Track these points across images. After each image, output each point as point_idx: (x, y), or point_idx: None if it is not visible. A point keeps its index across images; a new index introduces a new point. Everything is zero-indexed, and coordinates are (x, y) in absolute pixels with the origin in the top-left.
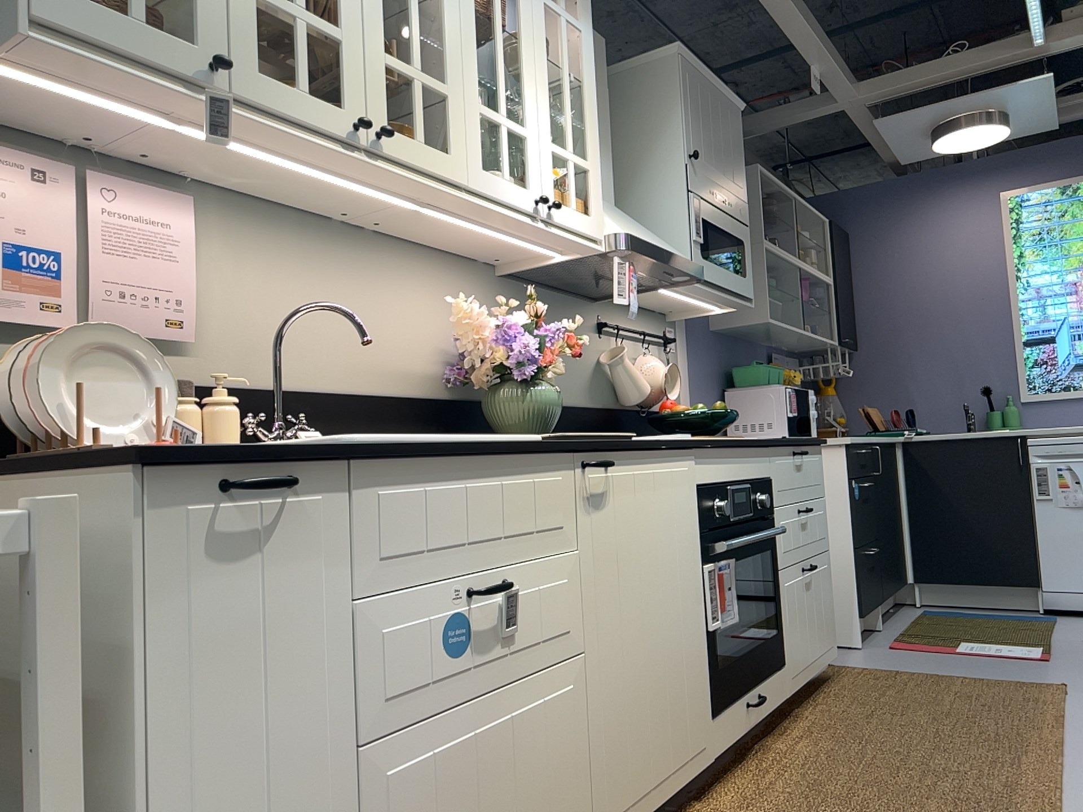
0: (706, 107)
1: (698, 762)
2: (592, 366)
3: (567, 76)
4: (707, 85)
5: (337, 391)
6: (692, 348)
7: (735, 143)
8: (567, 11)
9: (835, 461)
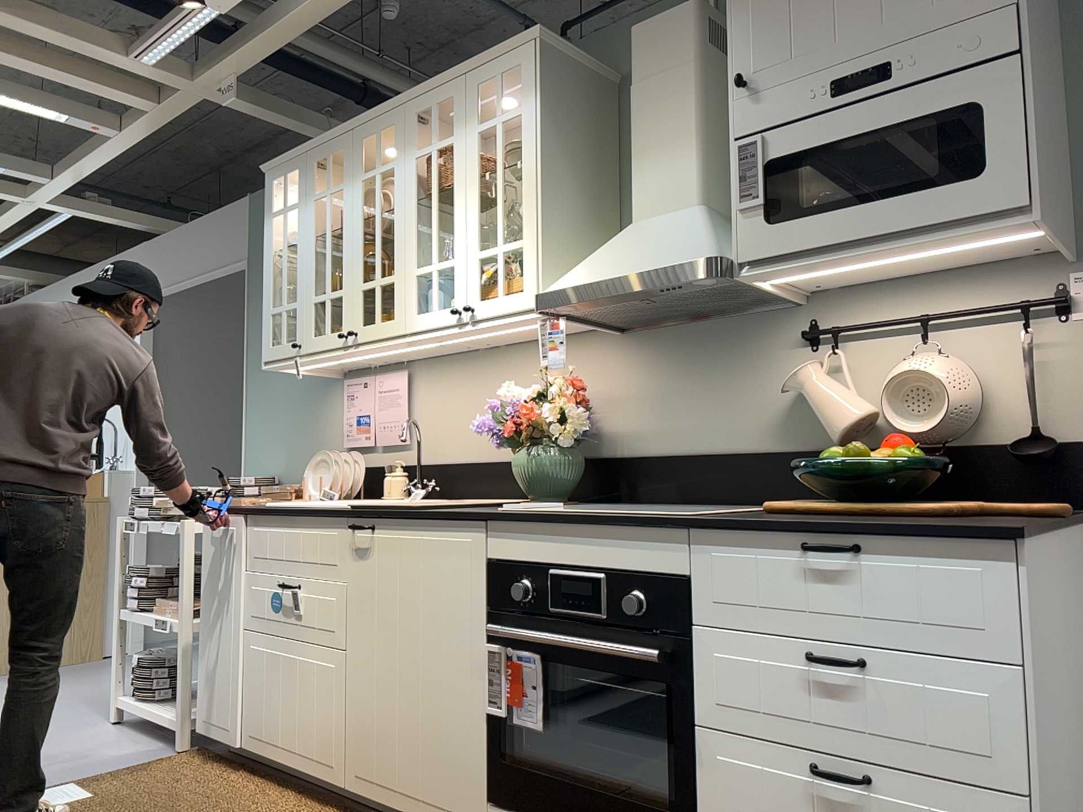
0: None
1: None
2: (781, 395)
3: (498, 175)
4: None
5: (476, 460)
6: None
7: None
8: (501, 113)
9: None
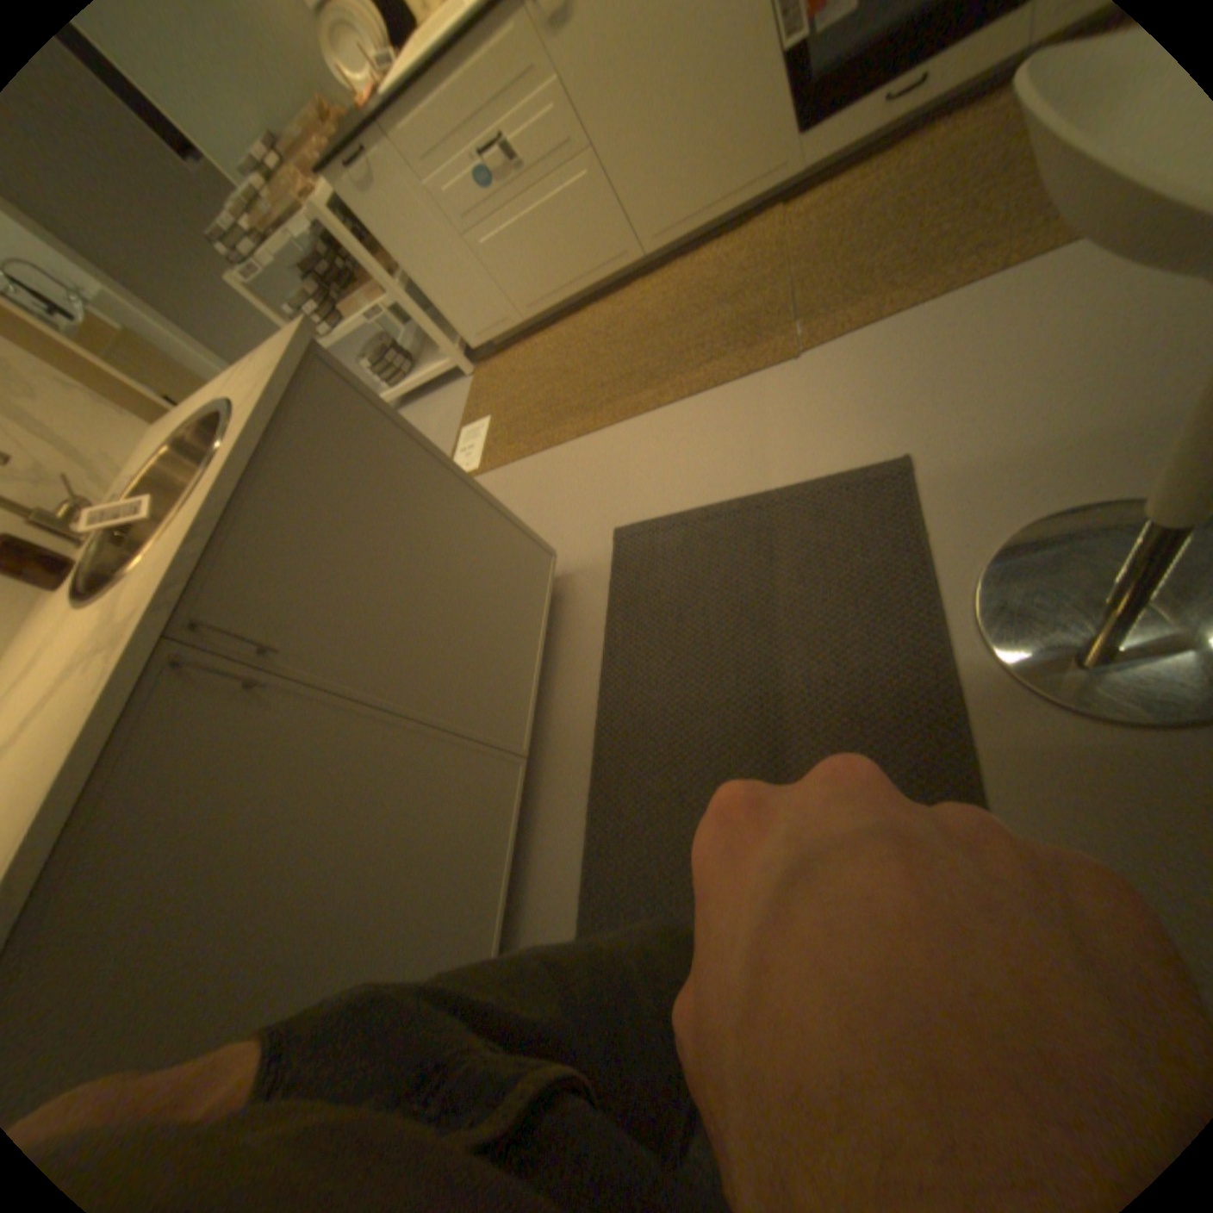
0: None
1: (773, 175)
2: None
3: None
4: None
5: None
6: None
7: None
8: None
9: None
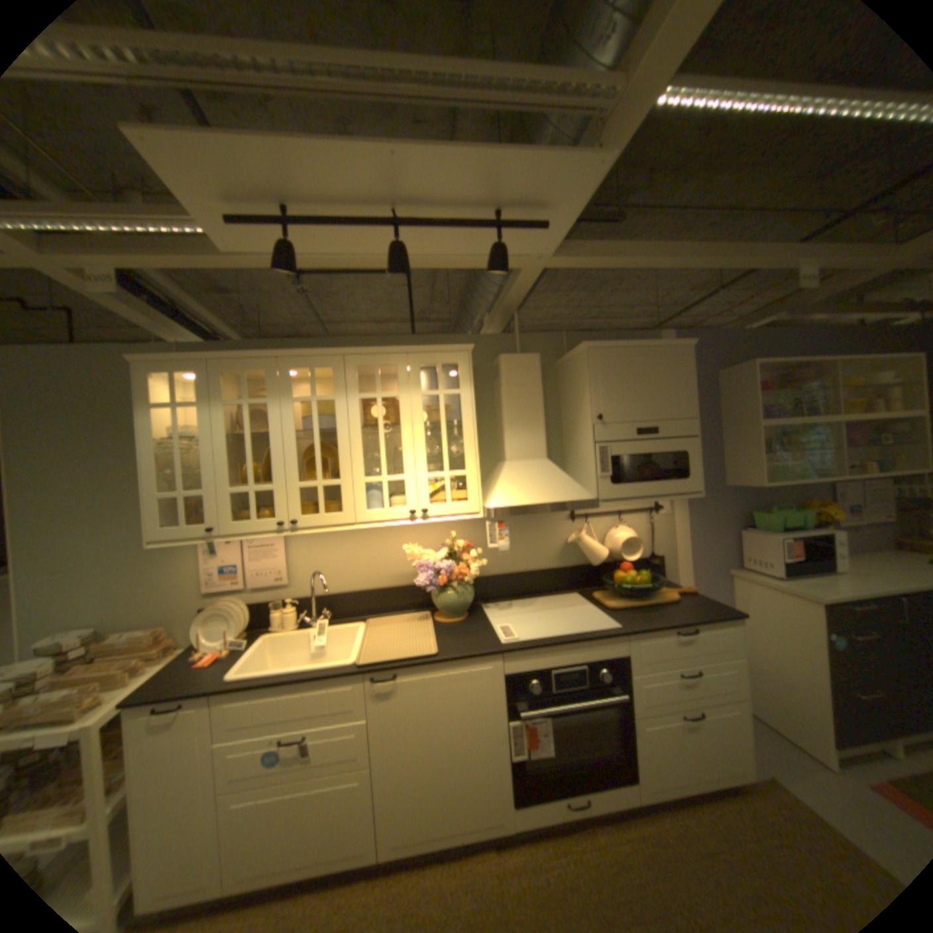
0: (626, 370)
1: (492, 833)
2: (559, 543)
3: (443, 428)
4: (630, 351)
5: (360, 589)
6: (693, 505)
7: (675, 378)
8: (444, 389)
9: (815, 614)
